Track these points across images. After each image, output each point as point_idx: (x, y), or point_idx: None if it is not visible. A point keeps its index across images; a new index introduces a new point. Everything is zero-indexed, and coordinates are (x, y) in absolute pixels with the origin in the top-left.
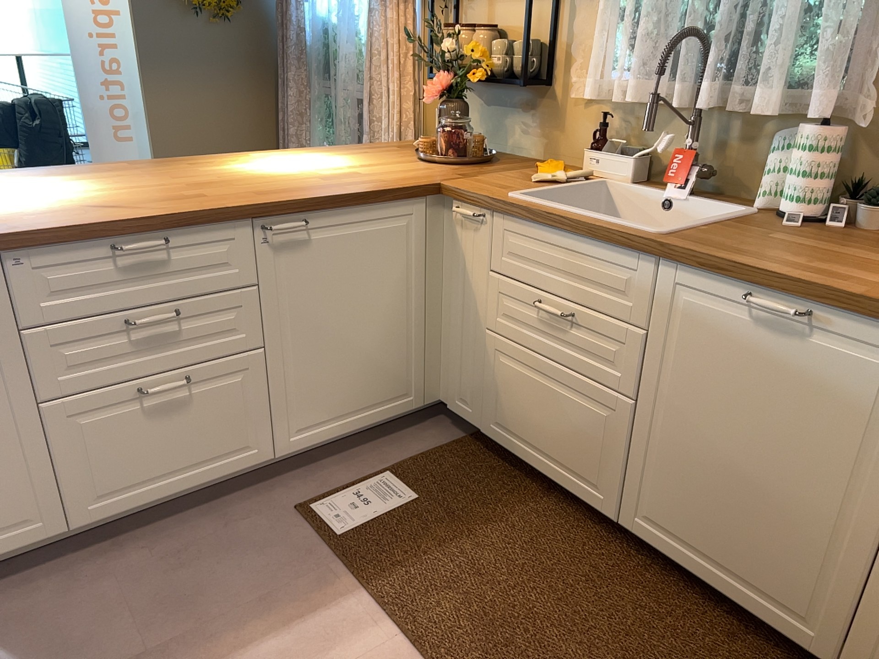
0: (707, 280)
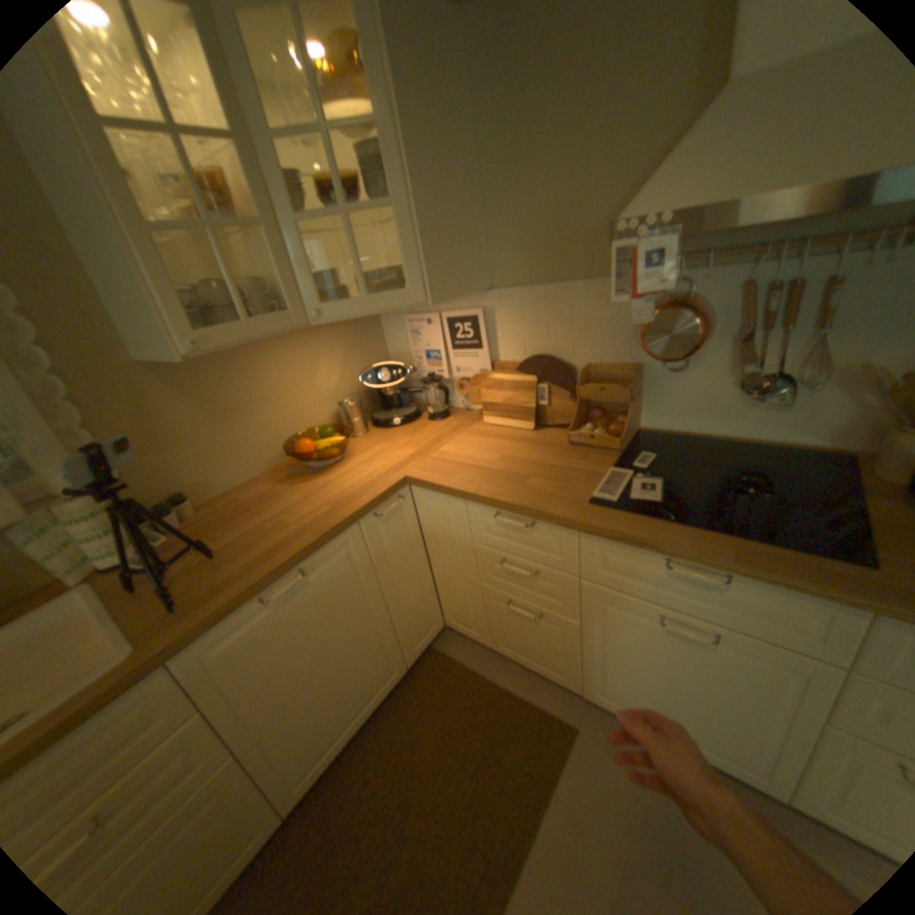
0: (223, 627)
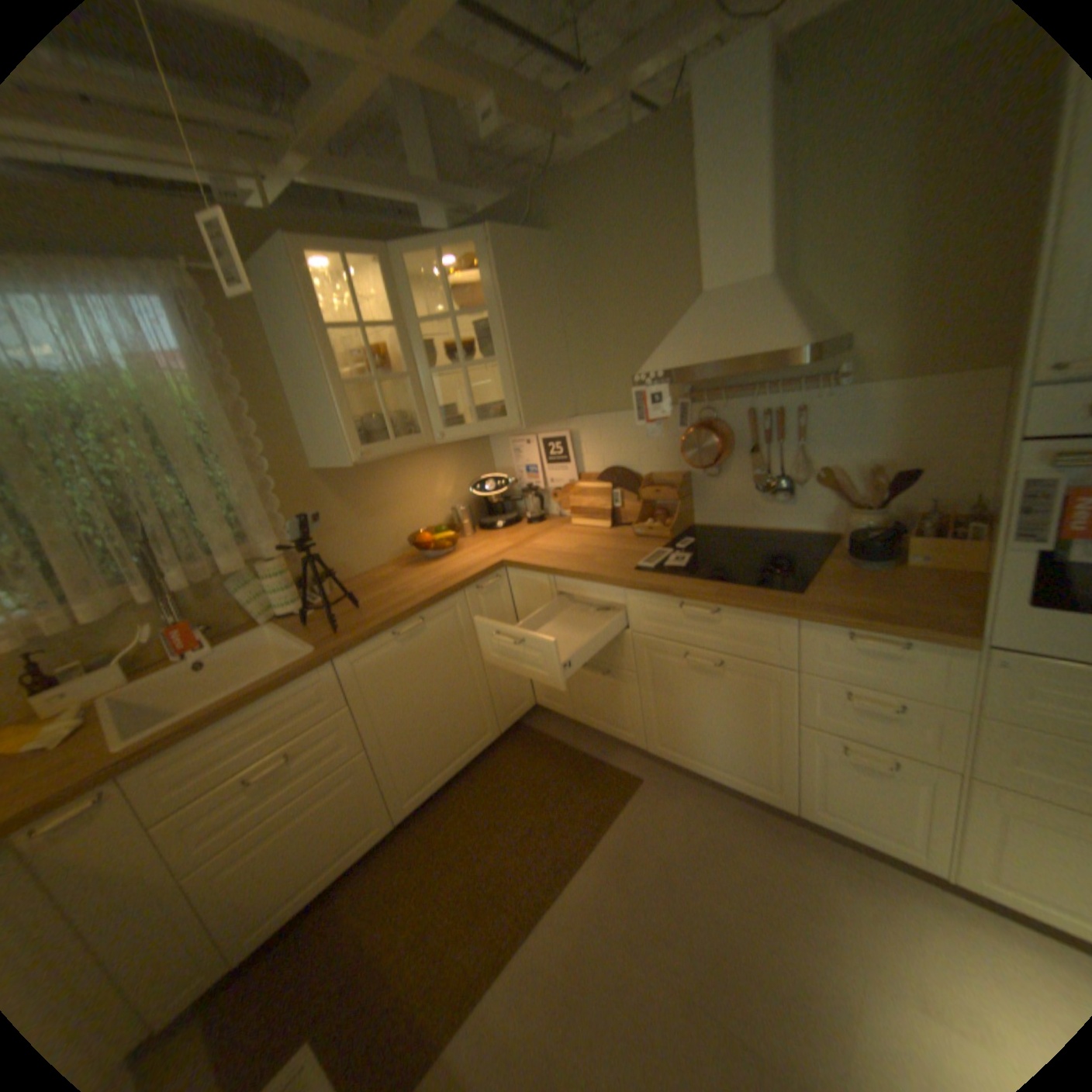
0: (367, 647)
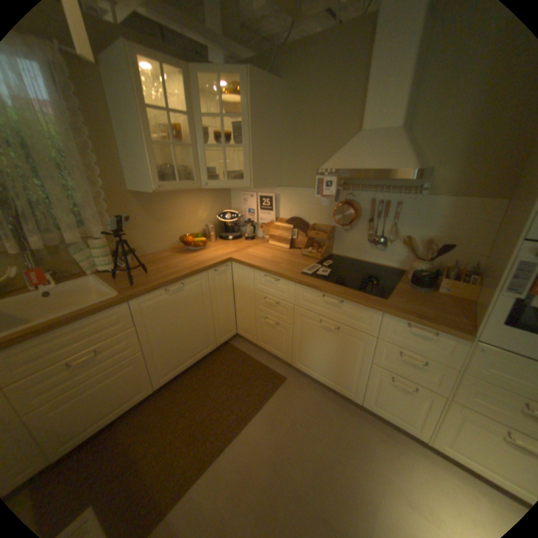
0: (150, 296)
